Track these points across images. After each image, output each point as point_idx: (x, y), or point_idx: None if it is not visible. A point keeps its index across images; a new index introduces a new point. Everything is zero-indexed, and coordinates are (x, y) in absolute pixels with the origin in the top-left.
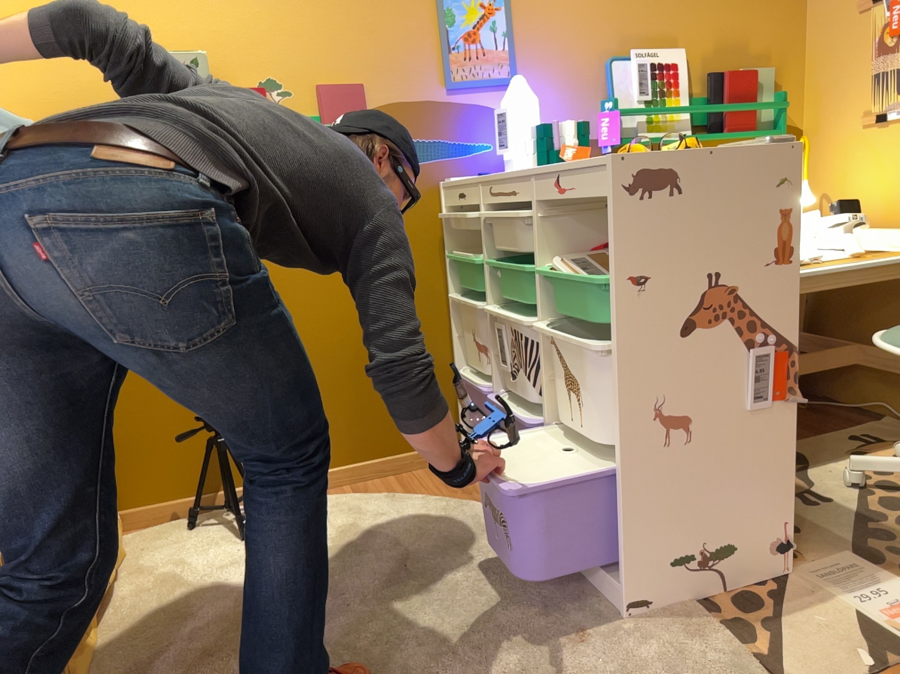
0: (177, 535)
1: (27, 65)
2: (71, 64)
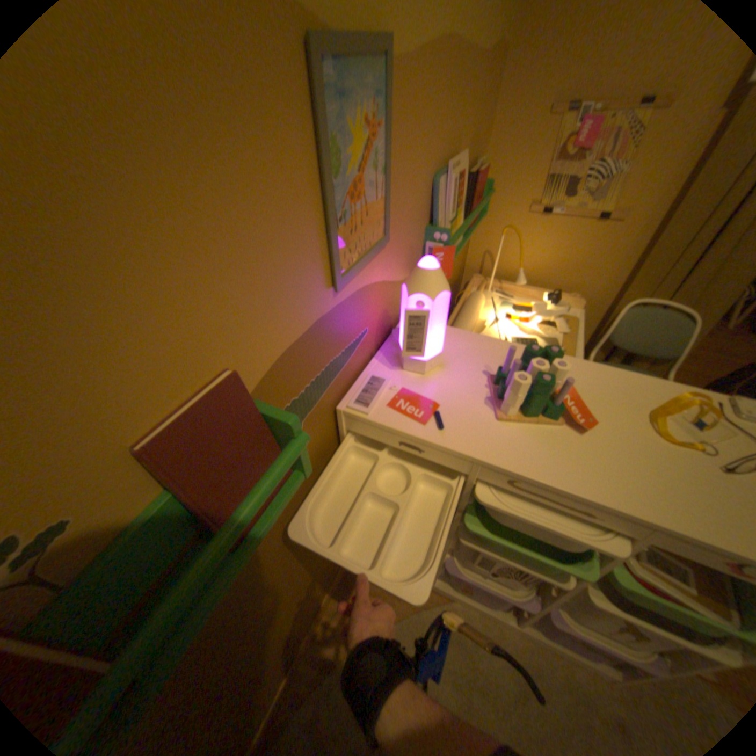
0: None
1: None
2: None
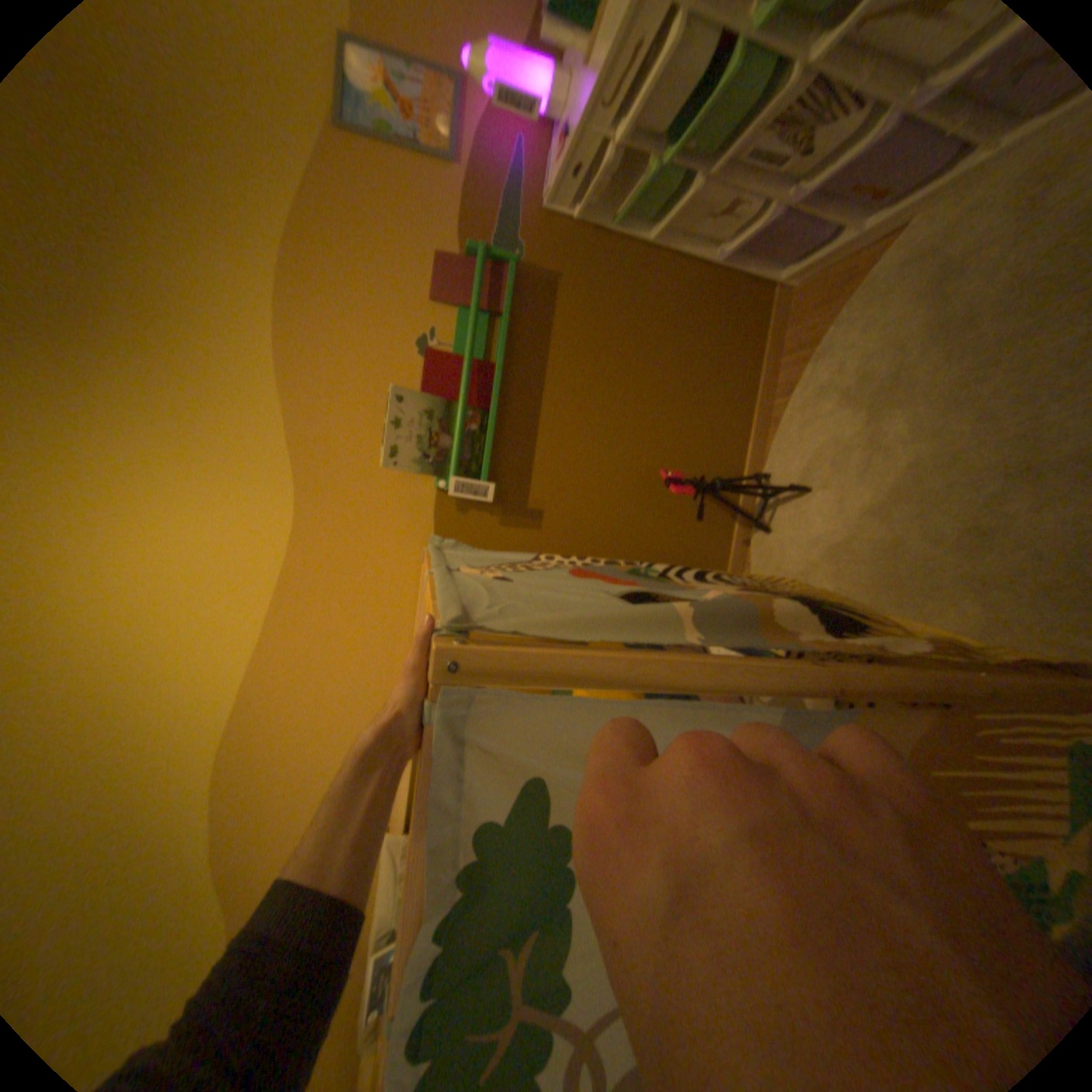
0: (777, 542)
1: (374, 542)
2: (378, 509)
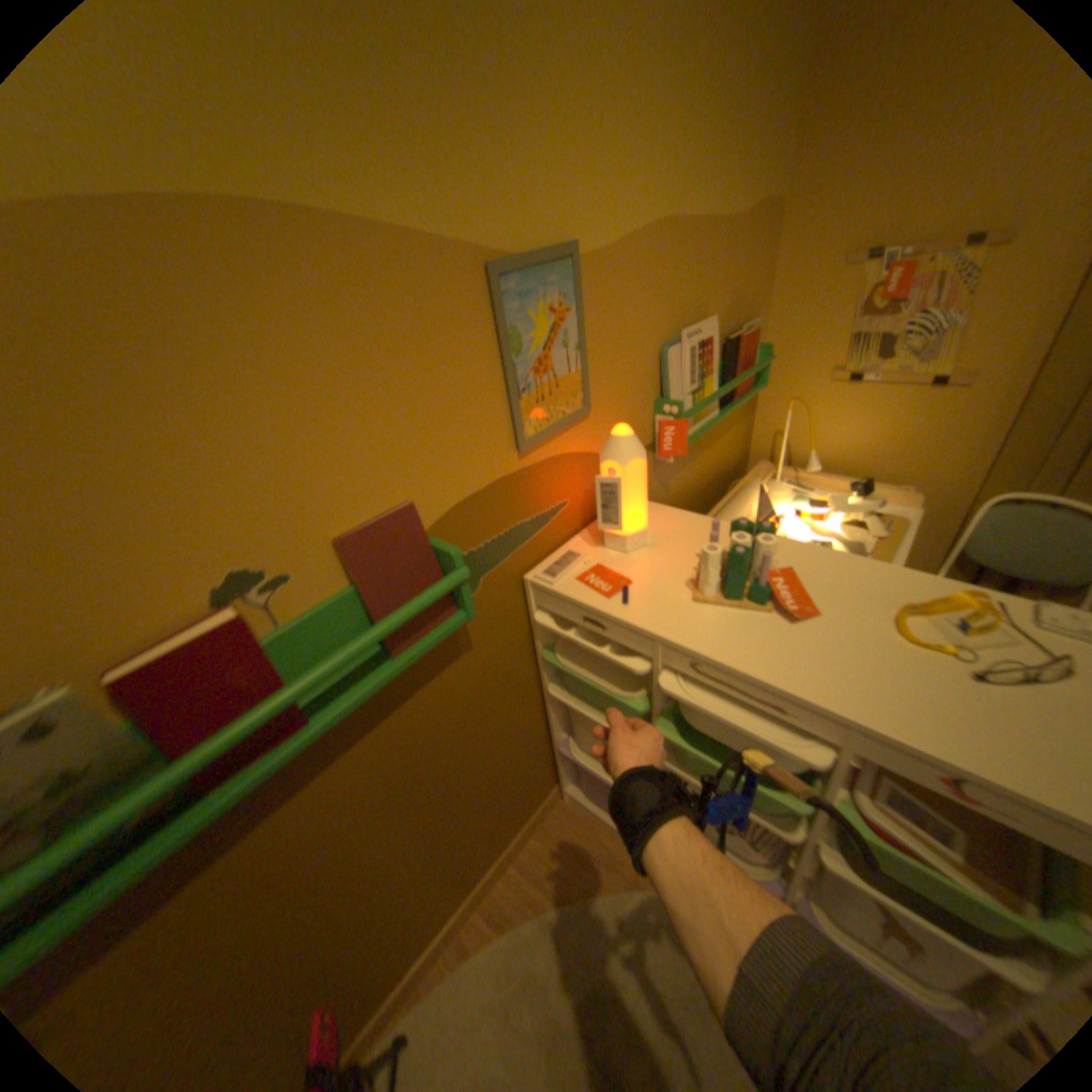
0: None
1: None
2: None
